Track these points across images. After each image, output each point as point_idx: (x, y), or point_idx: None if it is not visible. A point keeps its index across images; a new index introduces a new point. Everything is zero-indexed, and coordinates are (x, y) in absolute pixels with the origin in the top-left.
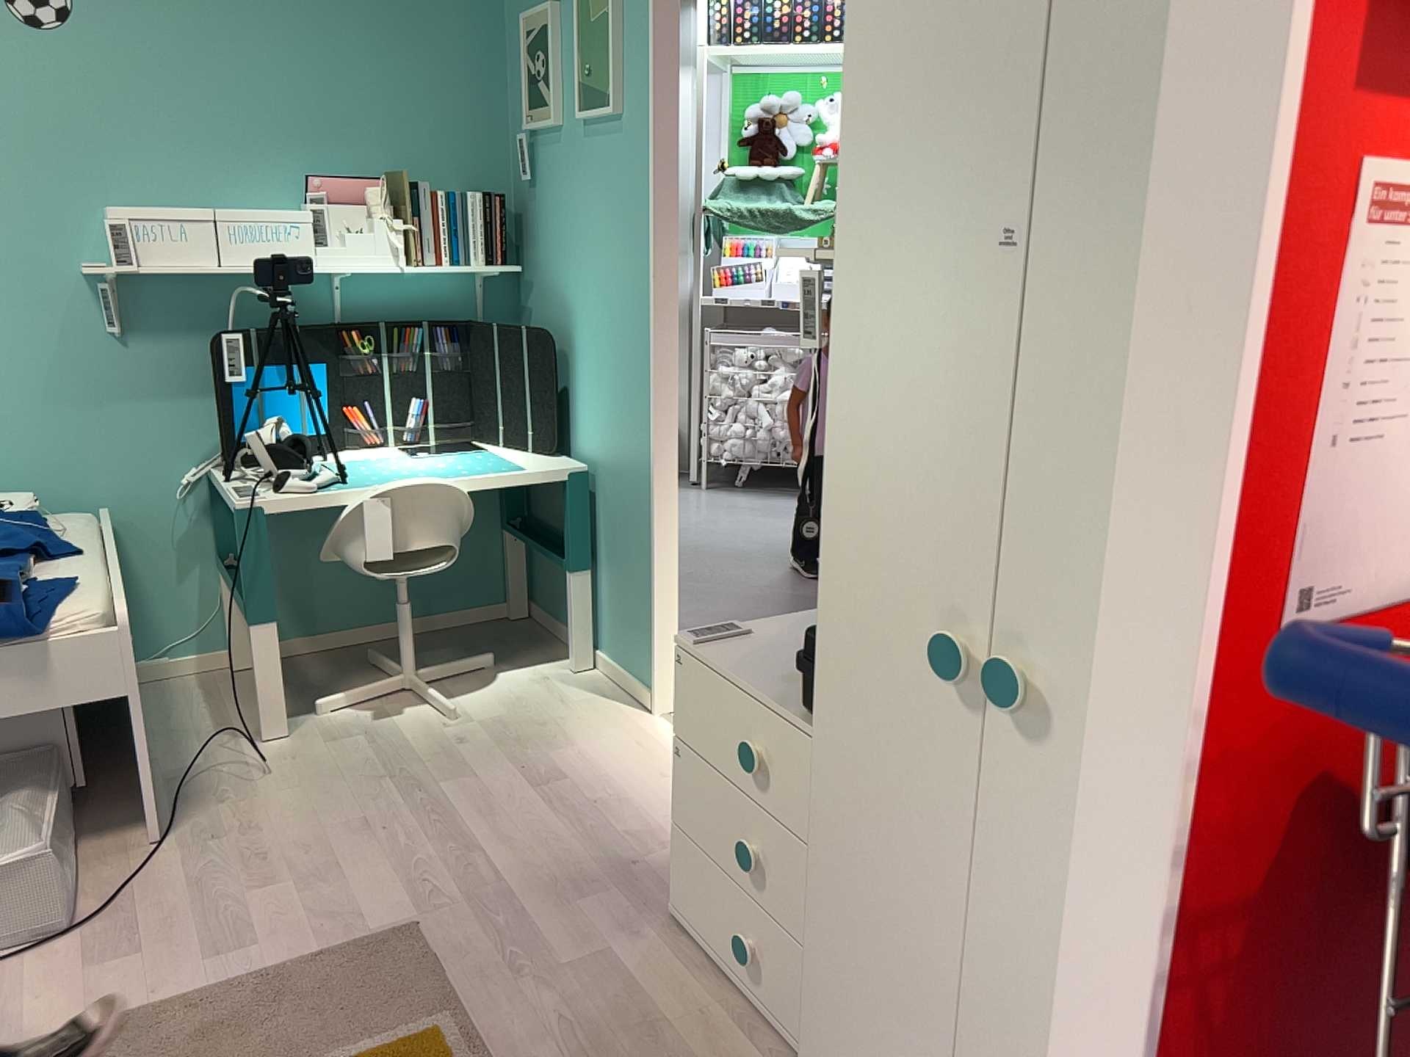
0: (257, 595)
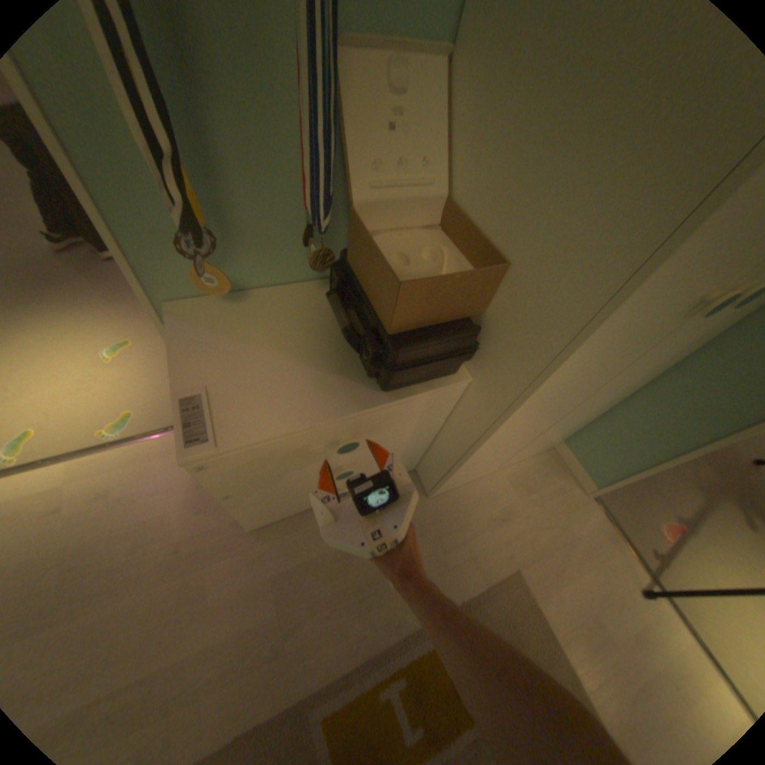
0: None
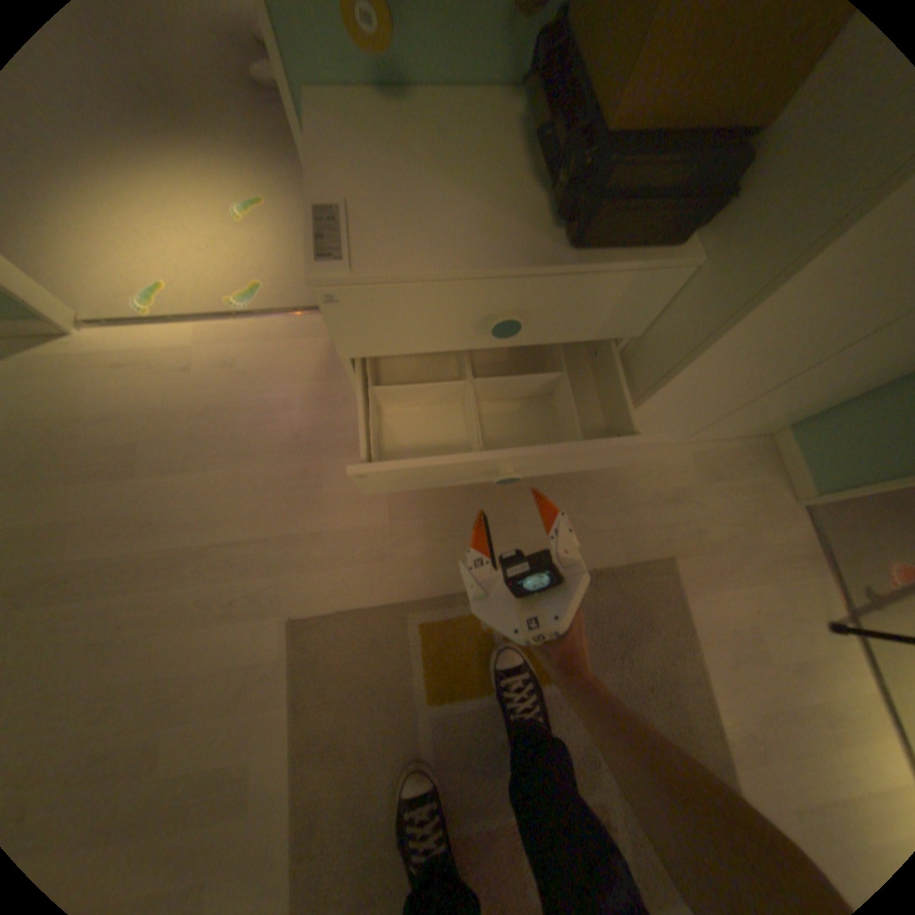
0: None
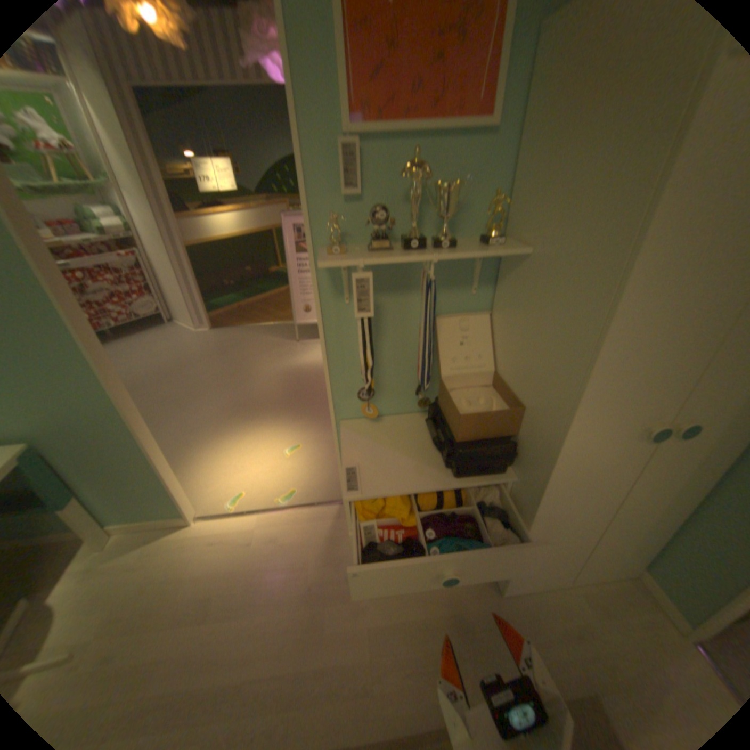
0: None
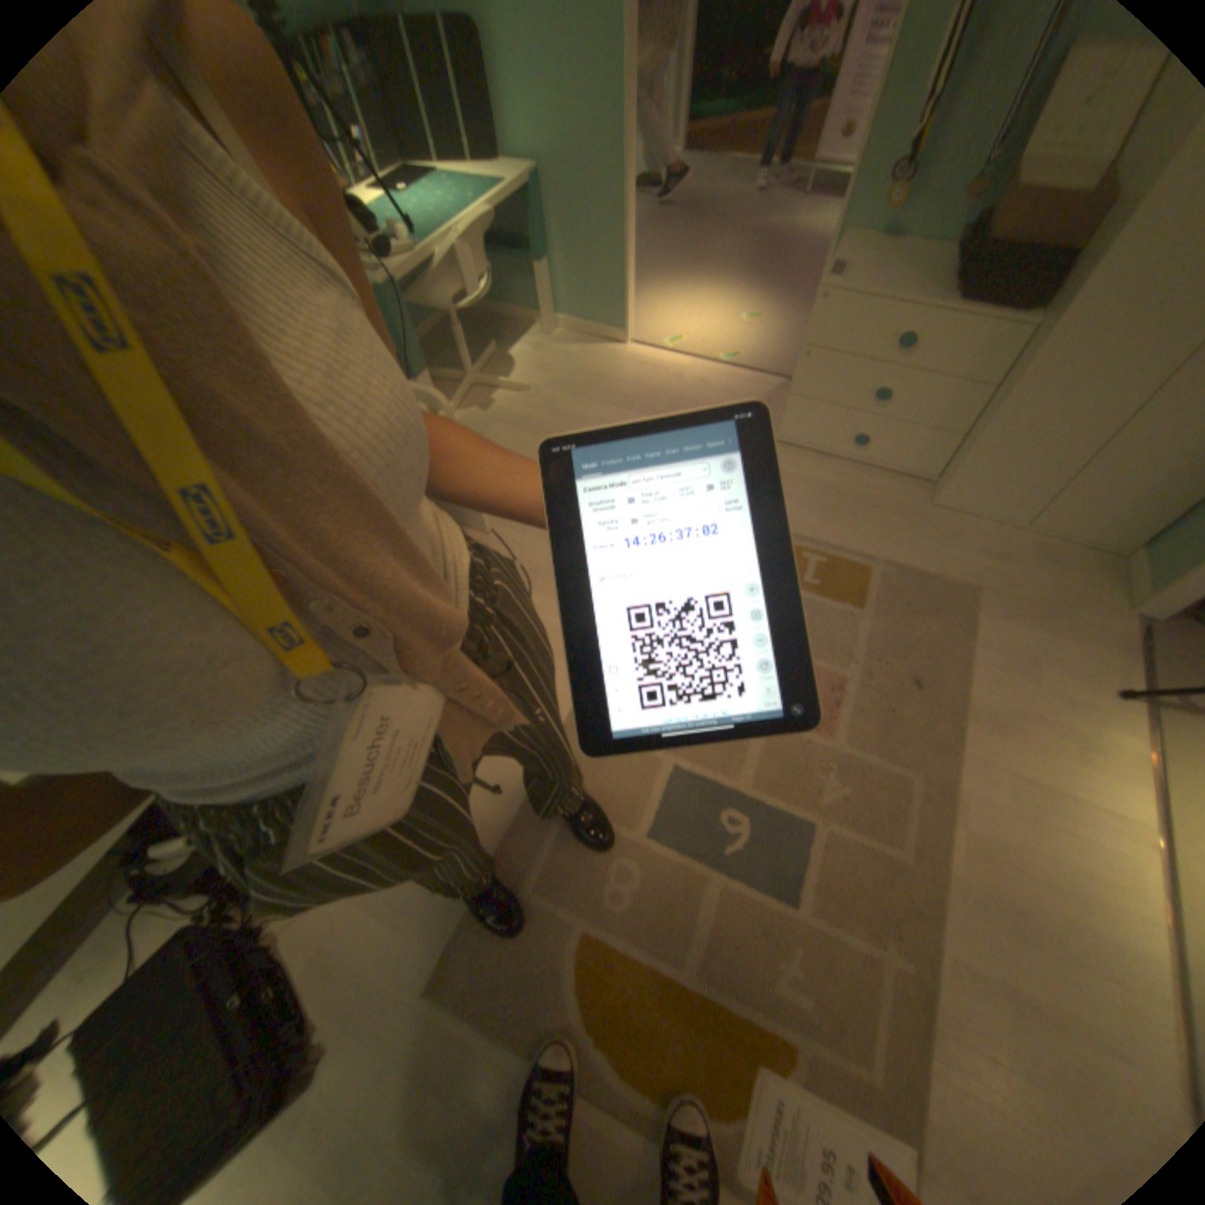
0: (413, 355)
